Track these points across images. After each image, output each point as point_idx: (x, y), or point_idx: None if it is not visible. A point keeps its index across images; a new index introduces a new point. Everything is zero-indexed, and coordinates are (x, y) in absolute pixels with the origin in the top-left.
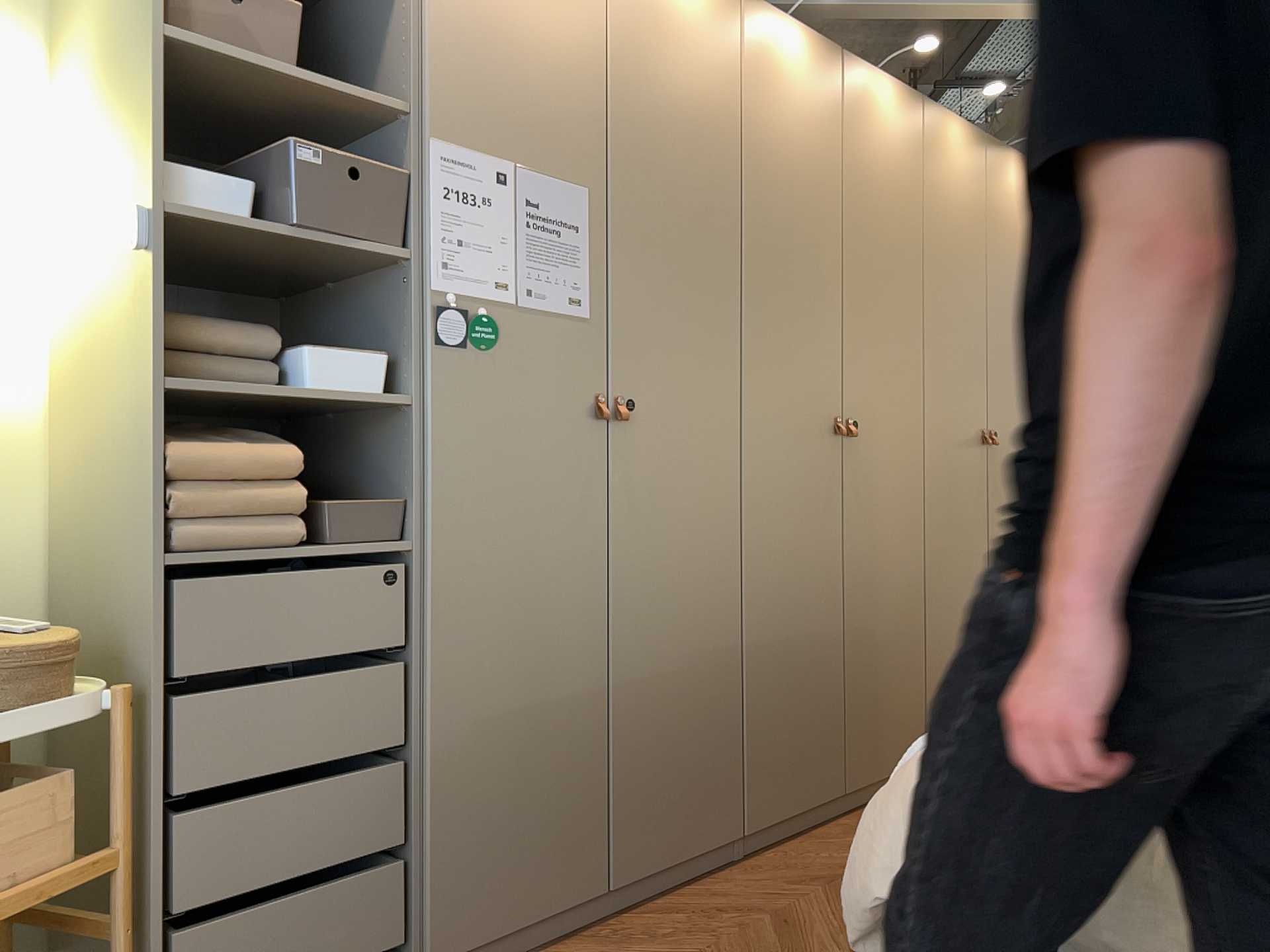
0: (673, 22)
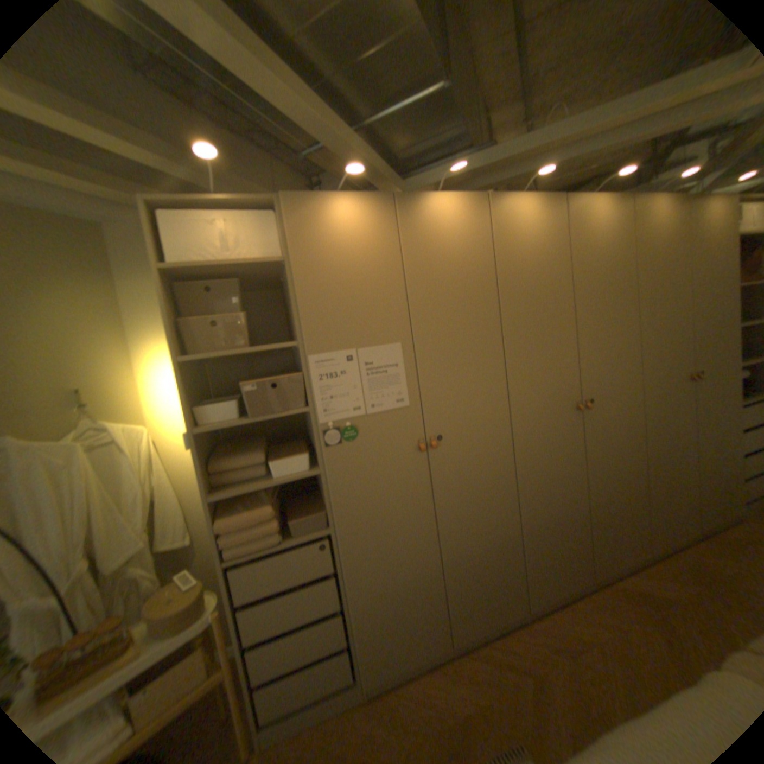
0: (441, 235)
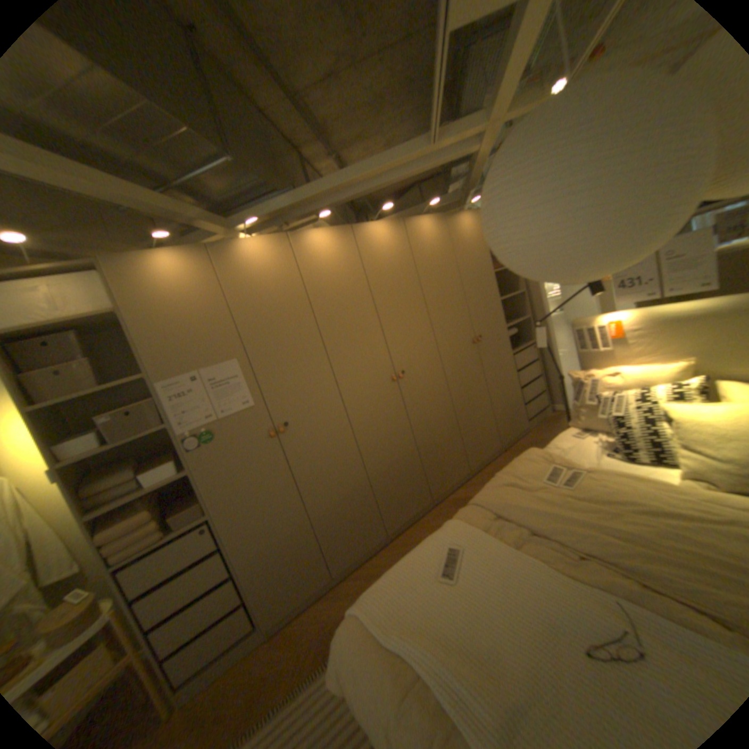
0: (254, 270)
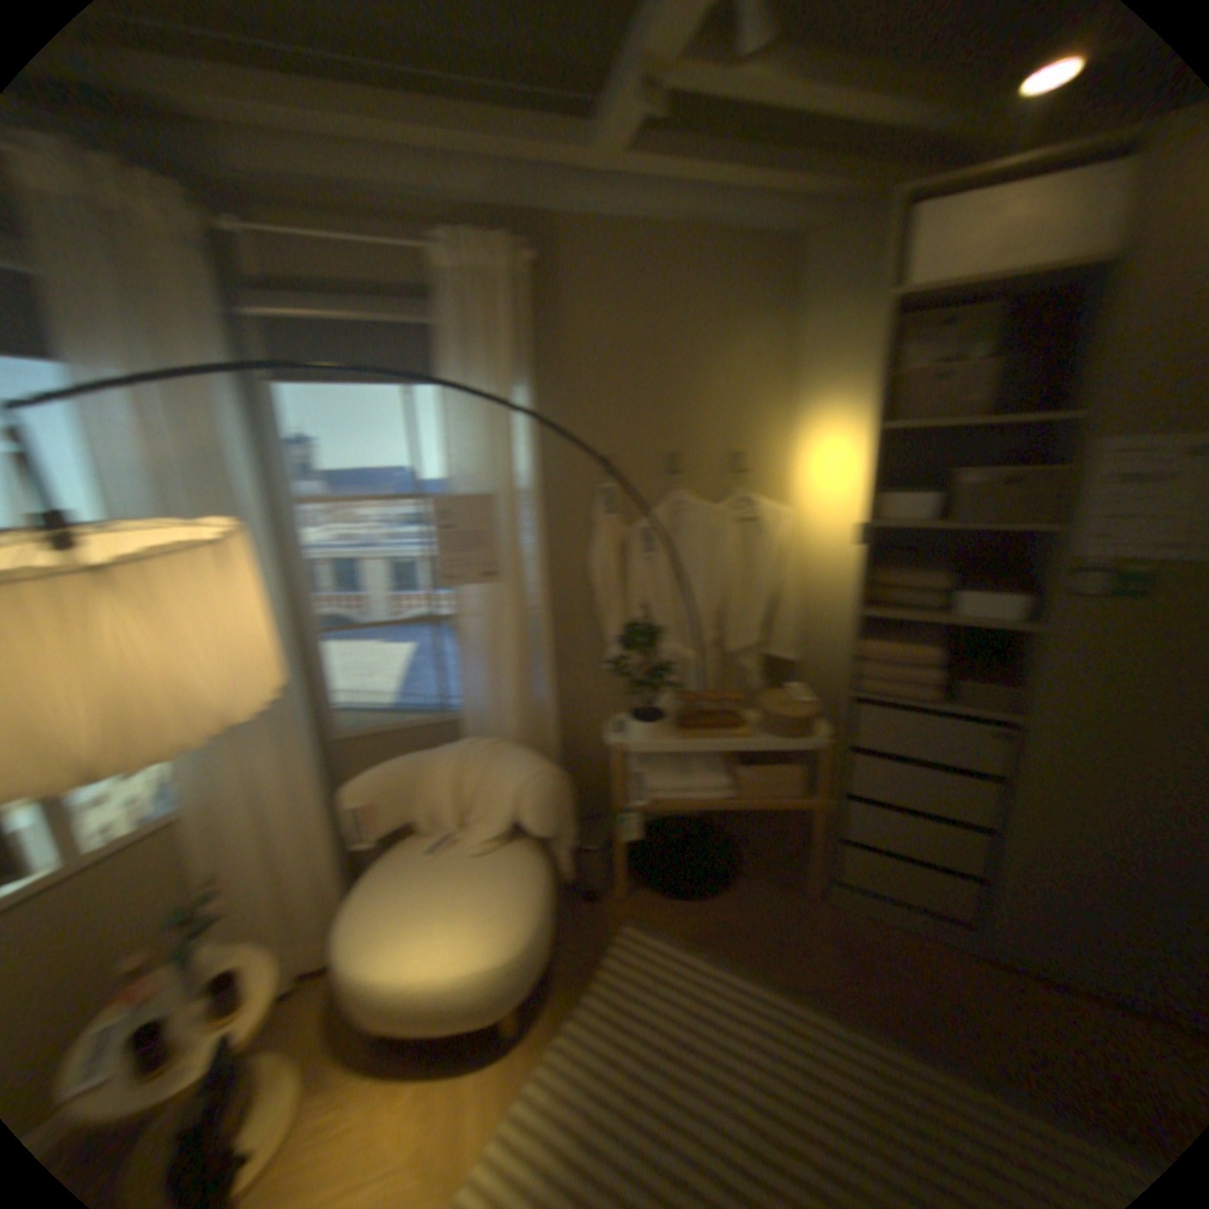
0: None
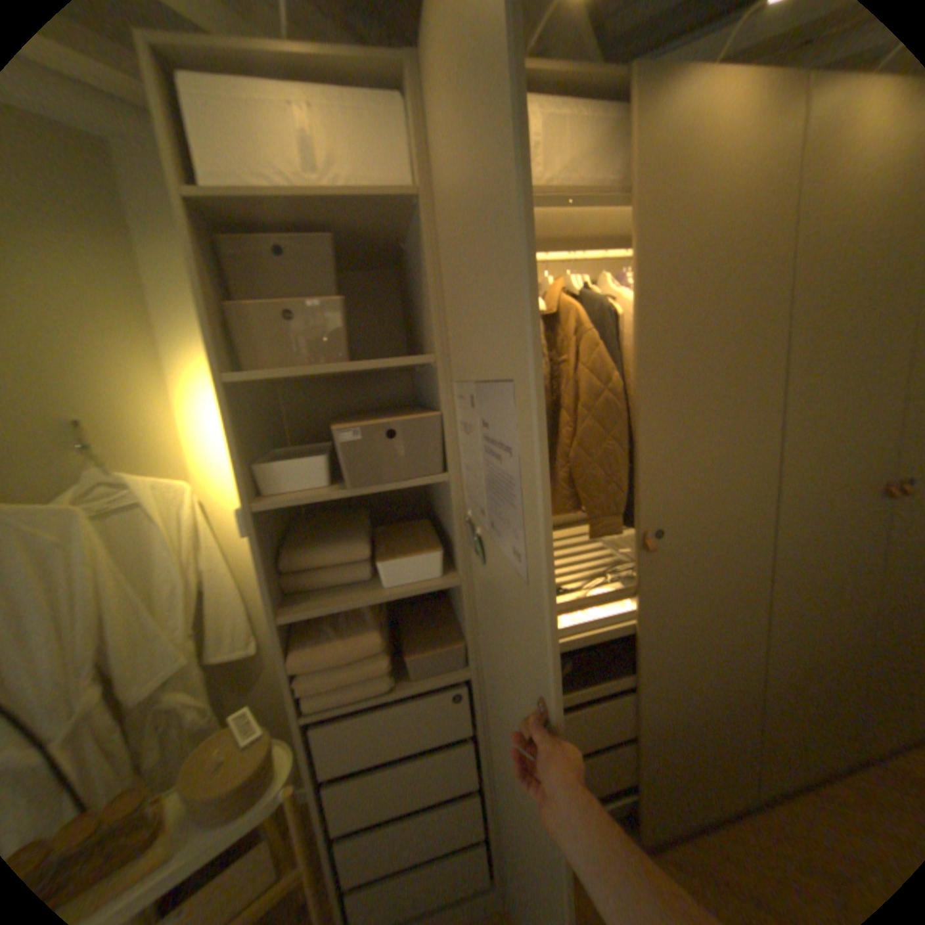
0: (710, 158)
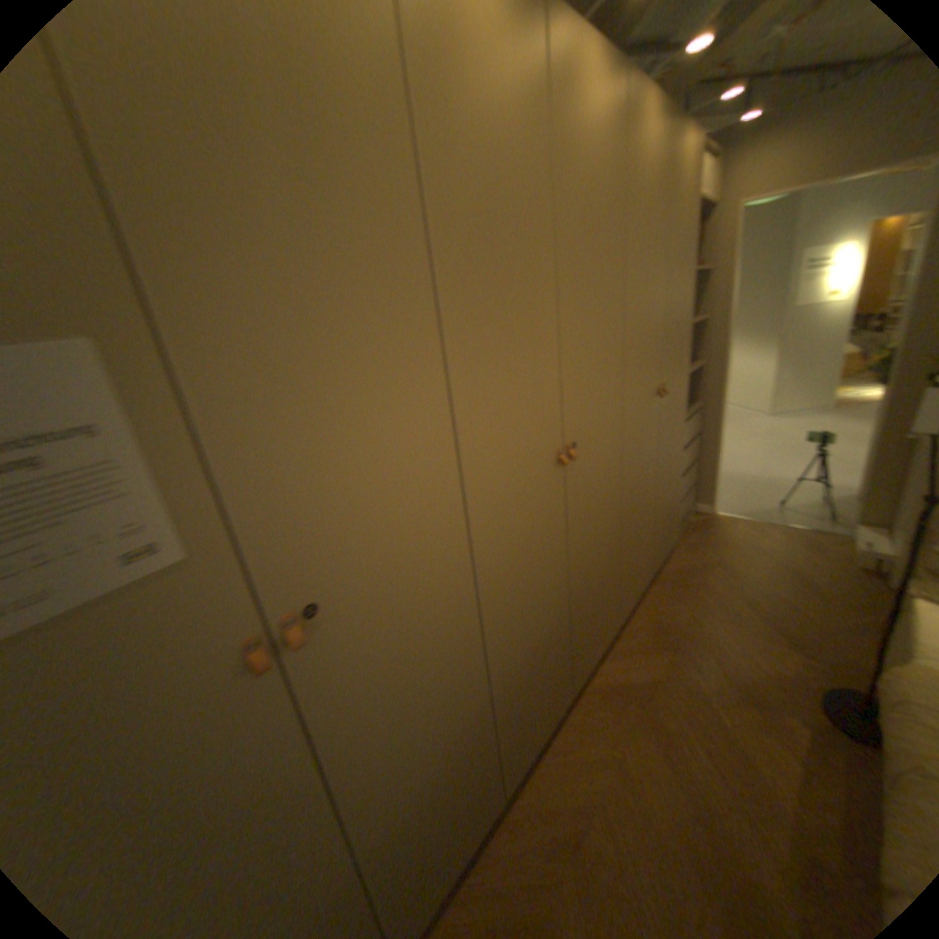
0: None
